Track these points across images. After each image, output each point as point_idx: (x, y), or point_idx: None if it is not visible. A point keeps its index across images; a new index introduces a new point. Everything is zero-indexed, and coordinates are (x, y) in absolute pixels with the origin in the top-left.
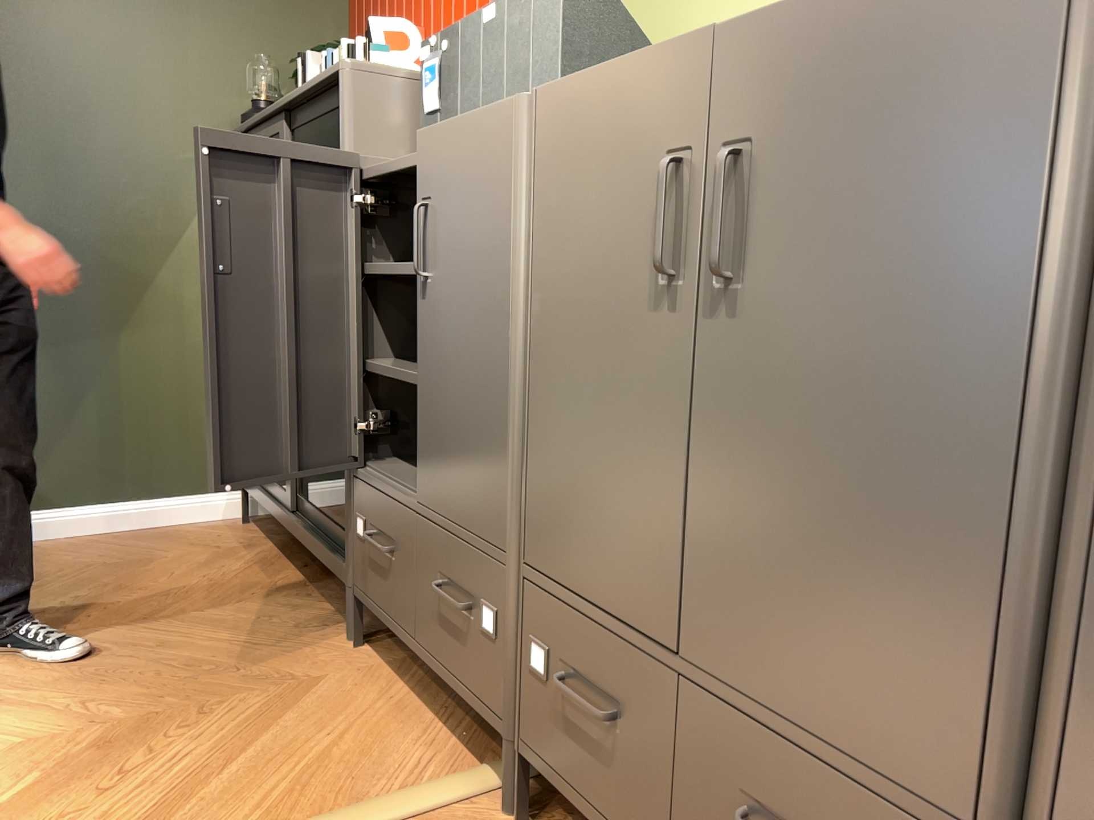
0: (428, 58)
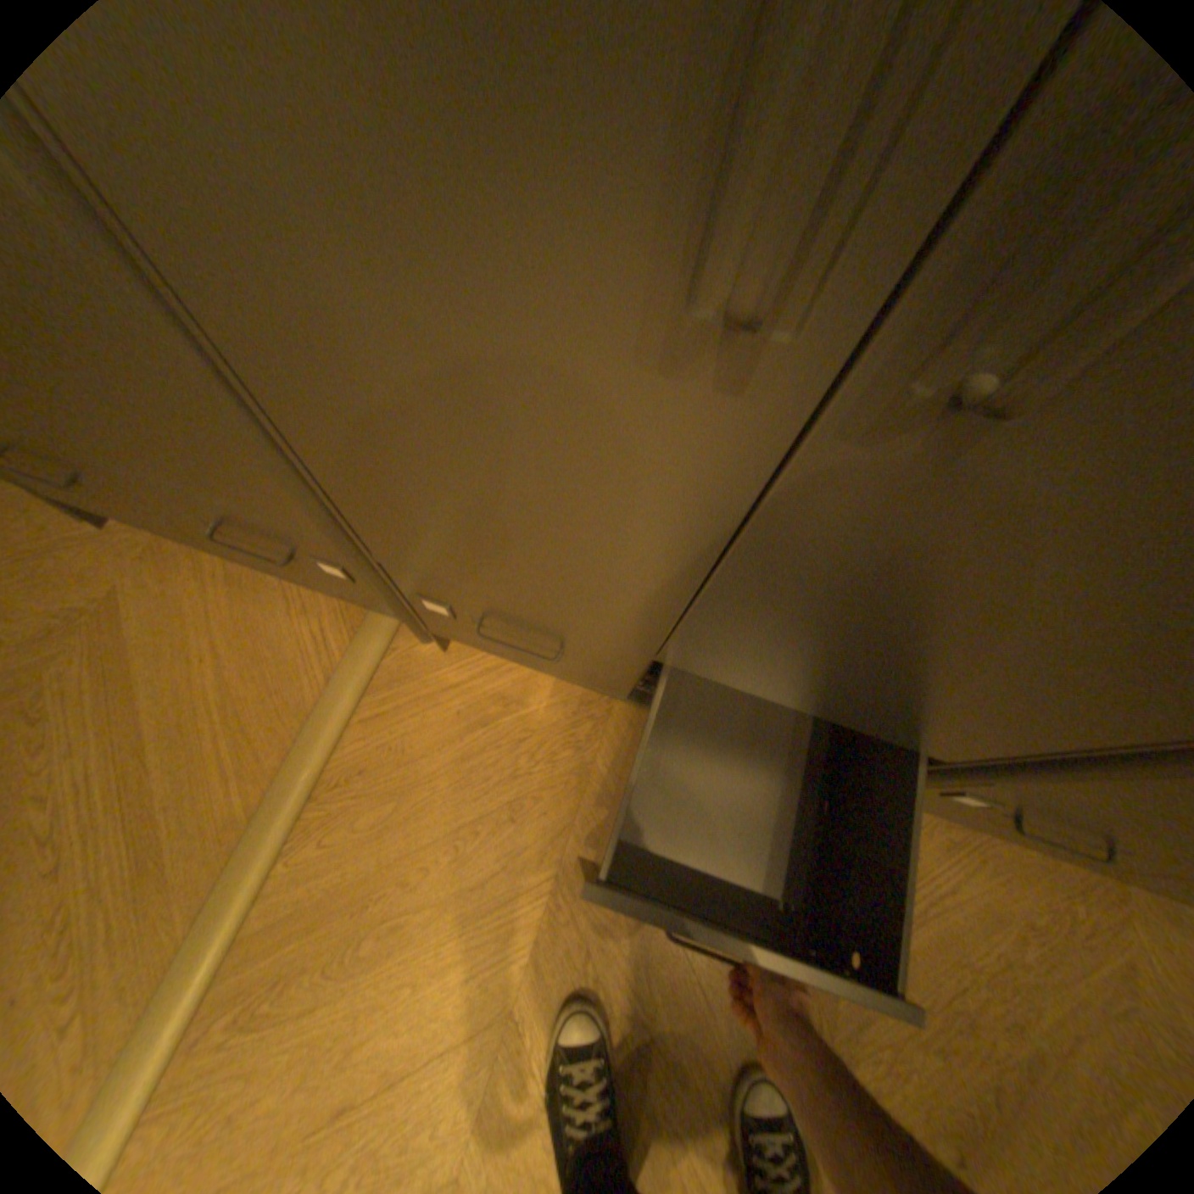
0: None
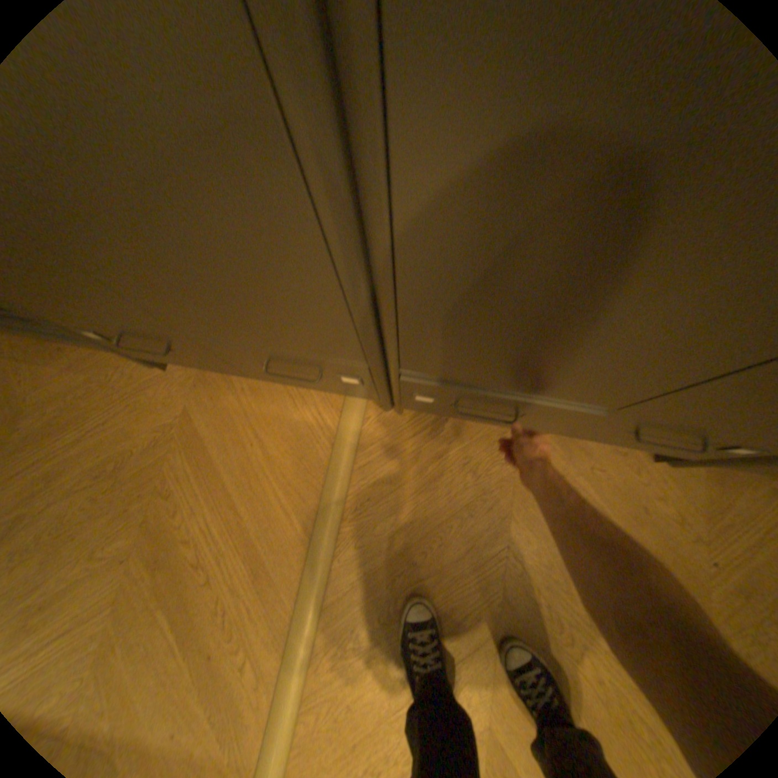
0: None
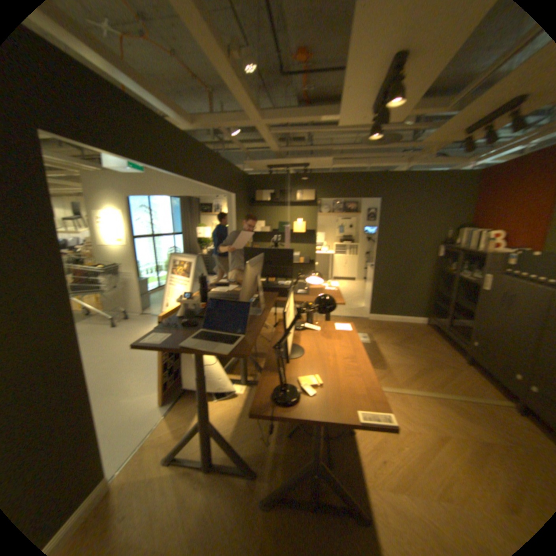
0: (513, 251)
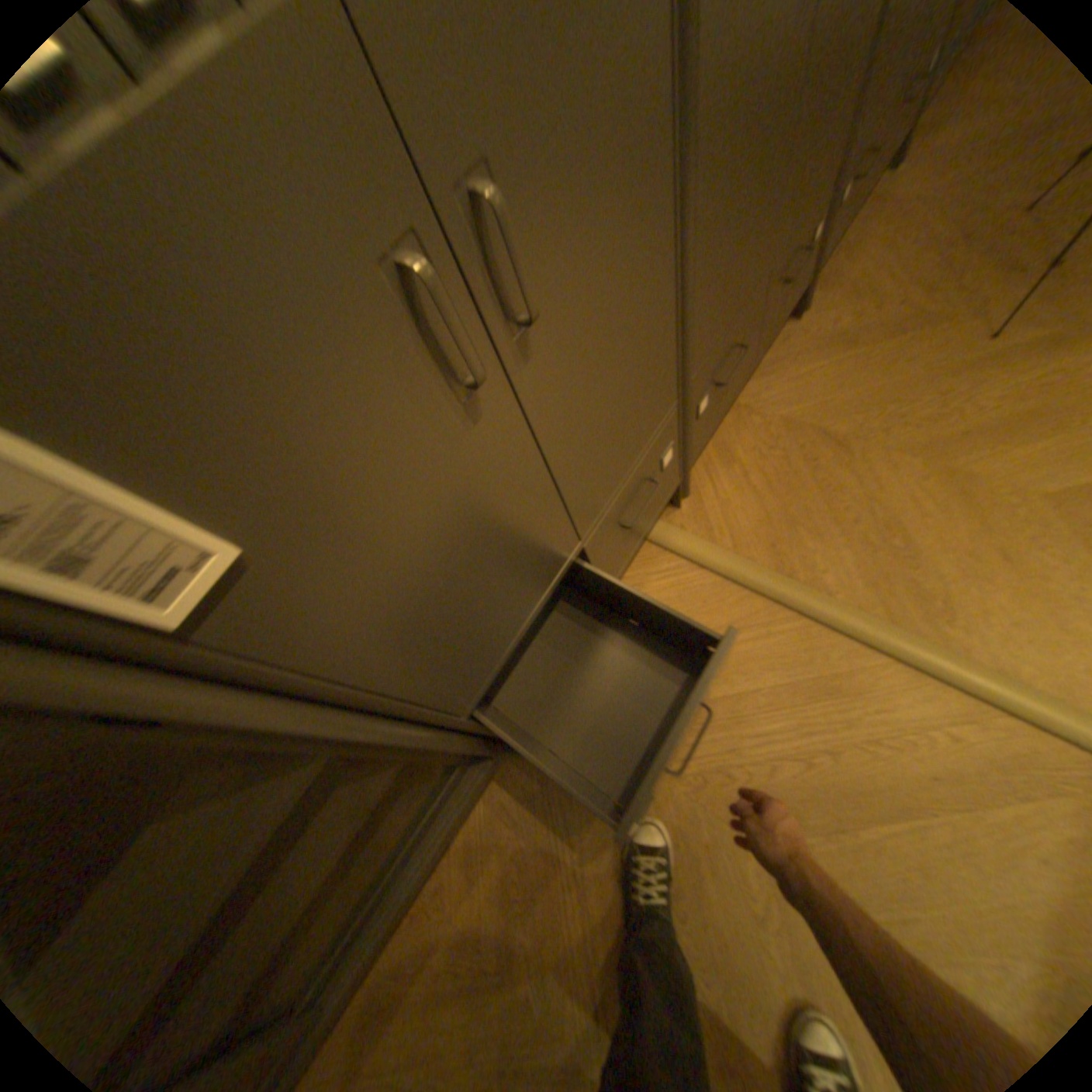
0: None
